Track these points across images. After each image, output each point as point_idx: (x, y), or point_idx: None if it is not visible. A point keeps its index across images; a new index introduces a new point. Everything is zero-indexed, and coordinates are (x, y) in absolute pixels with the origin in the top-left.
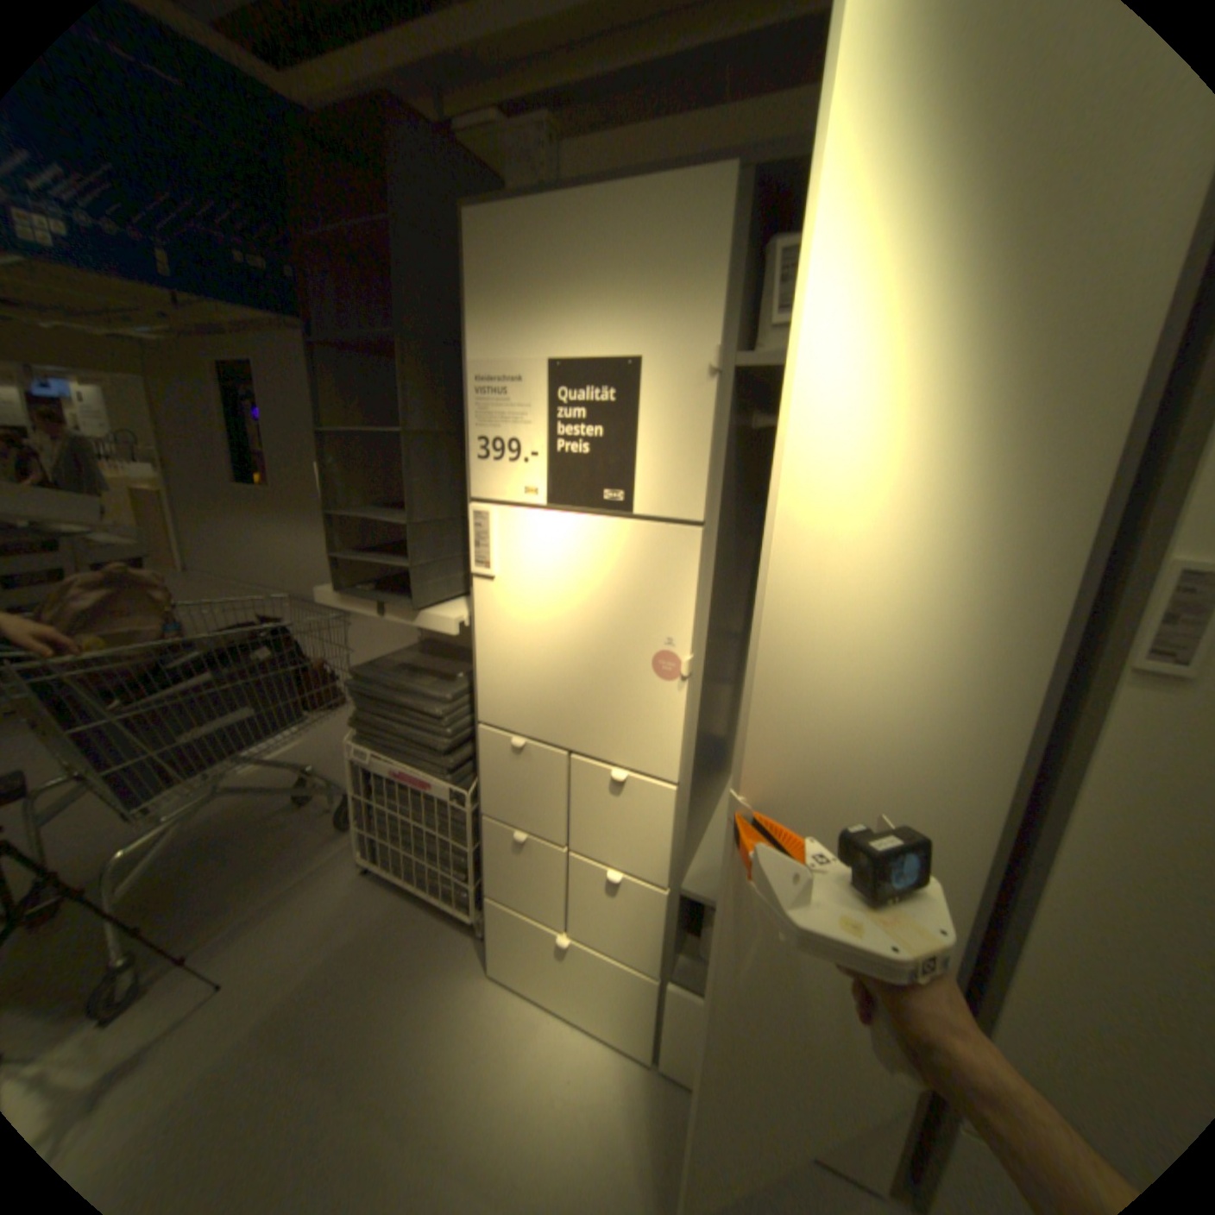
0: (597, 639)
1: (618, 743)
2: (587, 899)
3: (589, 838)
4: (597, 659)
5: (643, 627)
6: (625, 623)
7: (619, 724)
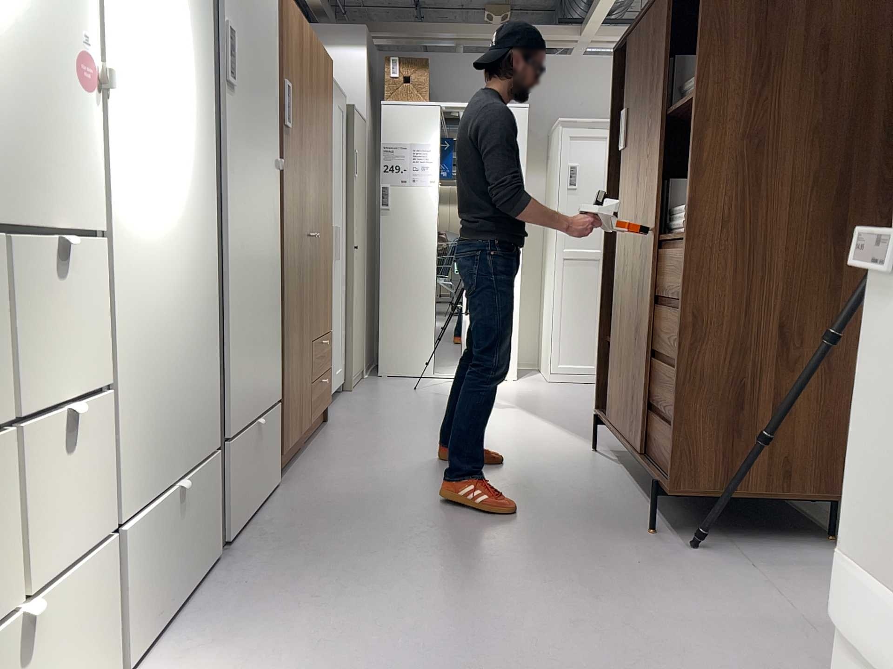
0: (14, 21)
1: (47, 192)
2: (37, 496)
3: (31, 377)
4: (16, 55)
5: (56, 12)
6: (40, 3)
7: (46, 161)
